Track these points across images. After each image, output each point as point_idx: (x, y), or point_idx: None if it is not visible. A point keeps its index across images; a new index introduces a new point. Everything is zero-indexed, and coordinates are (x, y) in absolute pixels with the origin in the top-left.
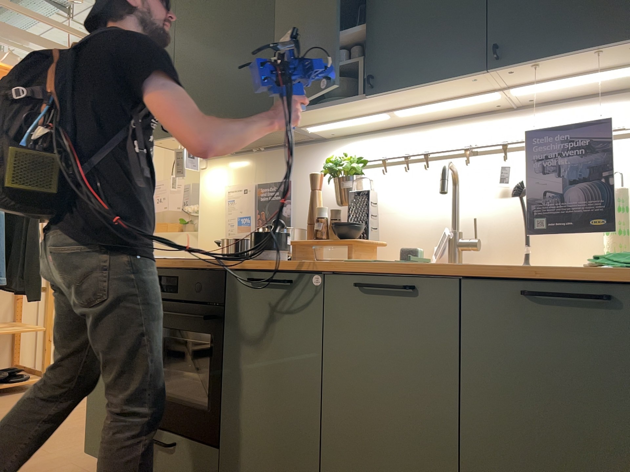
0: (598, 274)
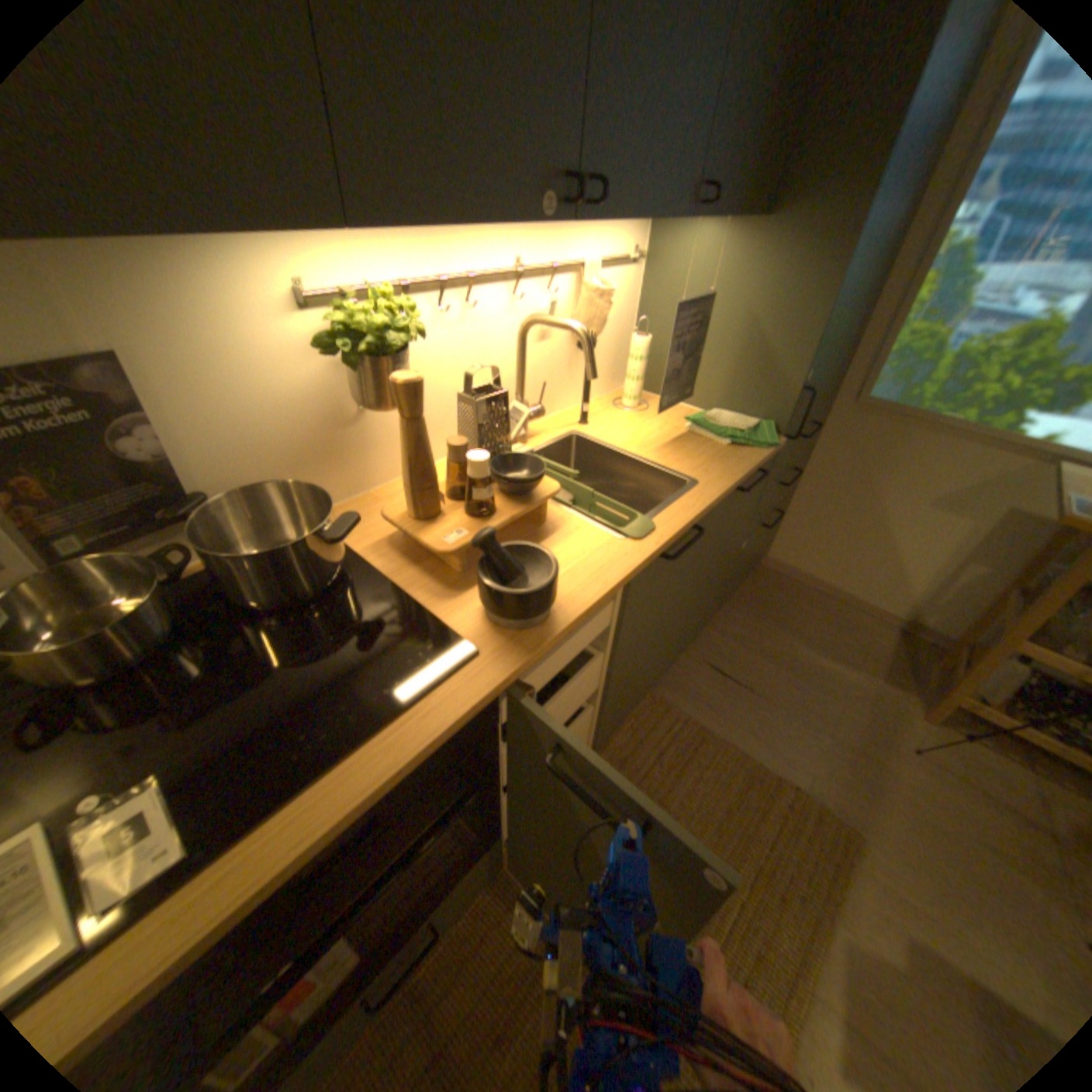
0: (766, 461)
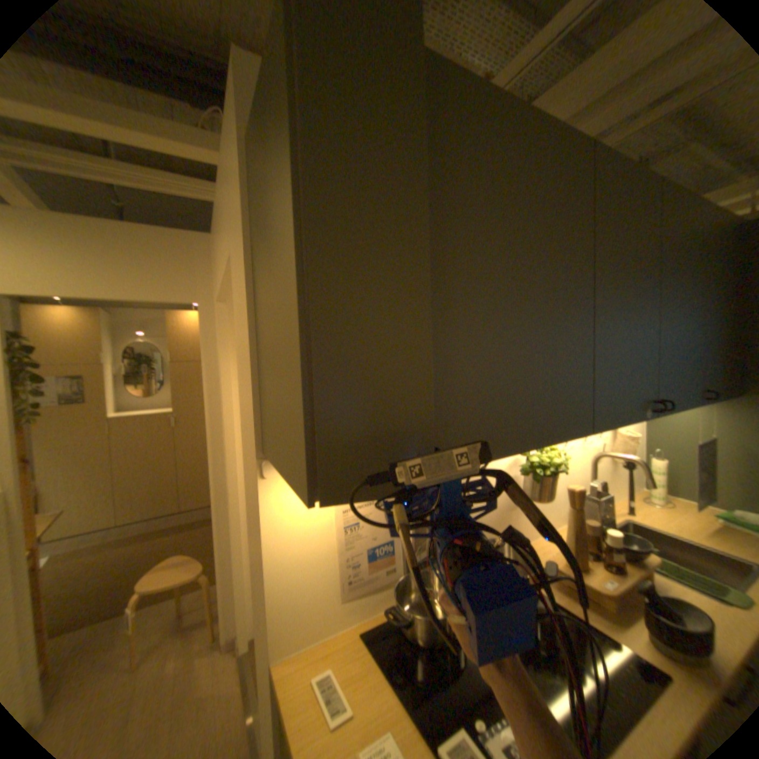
0: None
